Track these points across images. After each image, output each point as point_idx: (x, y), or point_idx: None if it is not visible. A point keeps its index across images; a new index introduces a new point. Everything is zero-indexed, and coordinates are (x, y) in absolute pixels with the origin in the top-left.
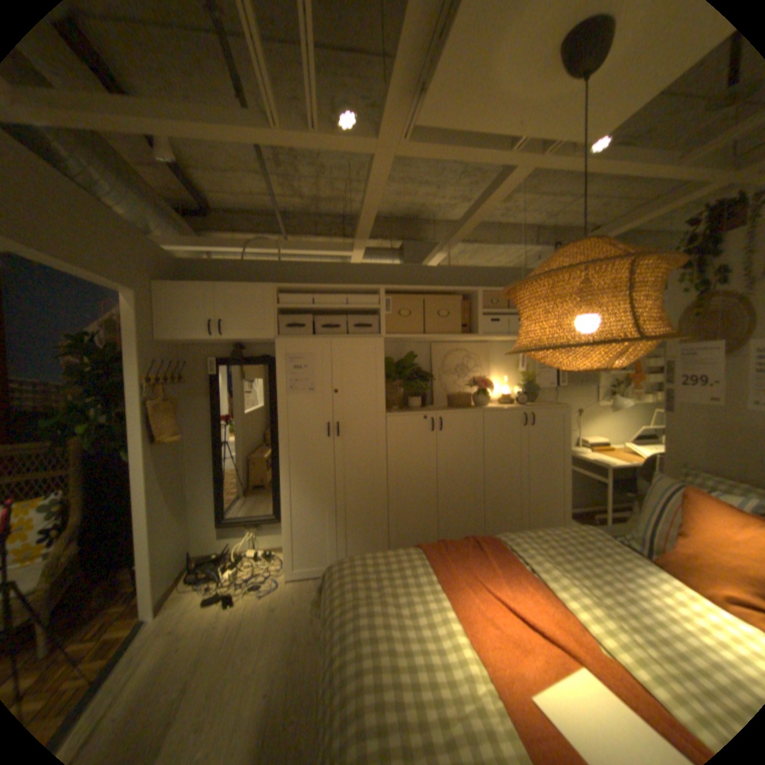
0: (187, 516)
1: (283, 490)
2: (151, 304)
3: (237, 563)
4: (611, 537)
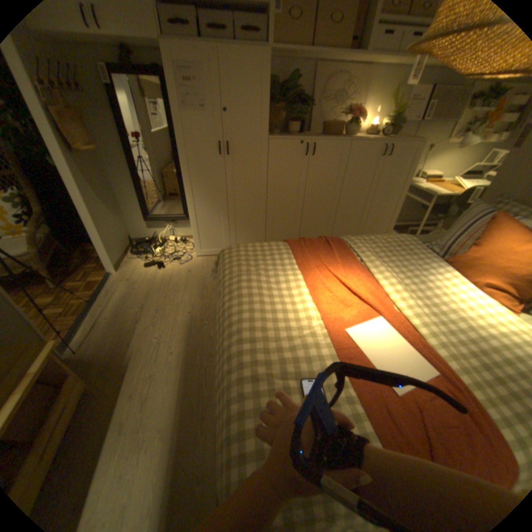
0: (123, 211)
1: (189, 197)
2: None
3: (164, 243)
4: (422, 243)
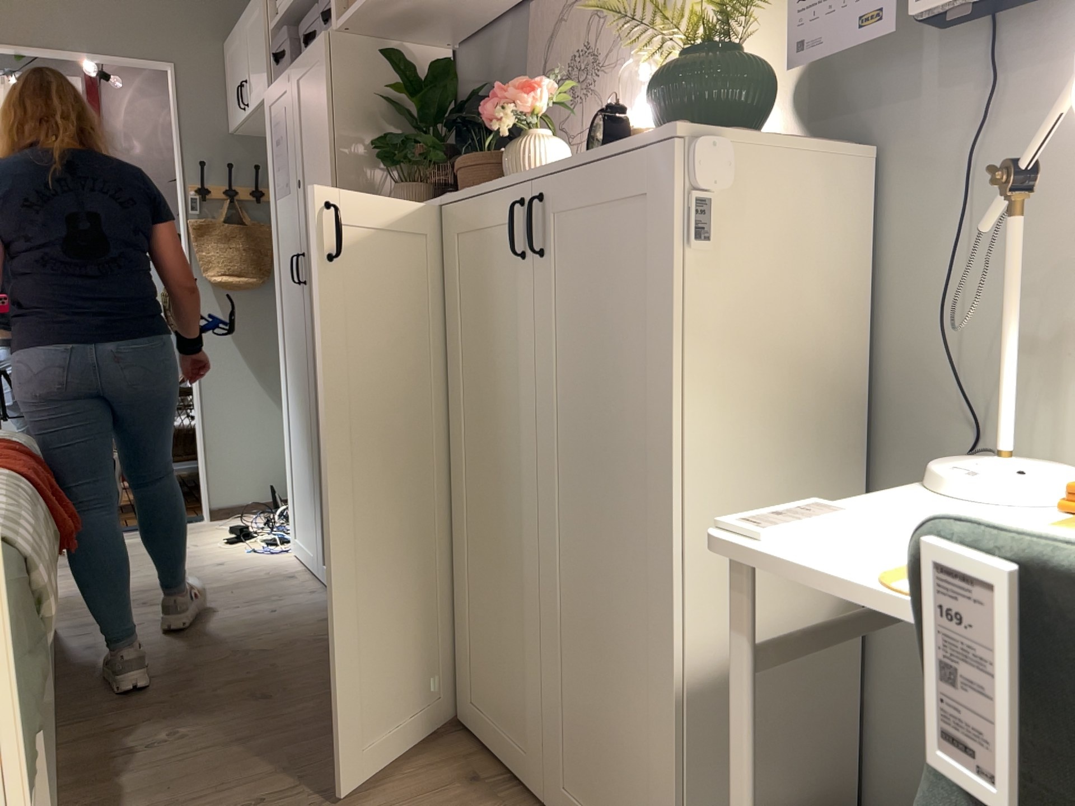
0: None
1: (281, 384)
2: (223, 79)
3: None
4: None
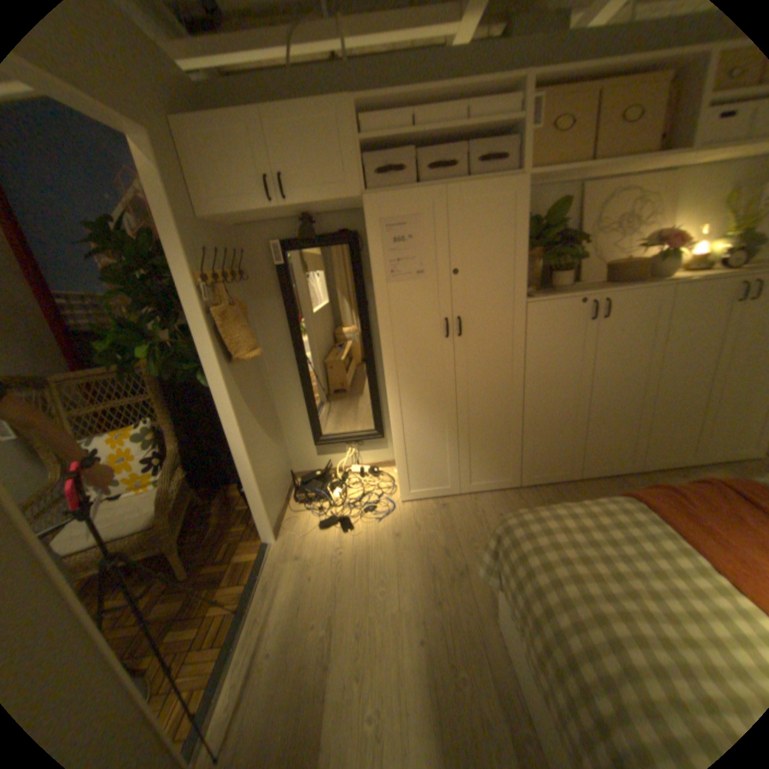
0: (284, 434)
1: (393, 408)
2: (179, 159)
3: (345, 480)
4: None
